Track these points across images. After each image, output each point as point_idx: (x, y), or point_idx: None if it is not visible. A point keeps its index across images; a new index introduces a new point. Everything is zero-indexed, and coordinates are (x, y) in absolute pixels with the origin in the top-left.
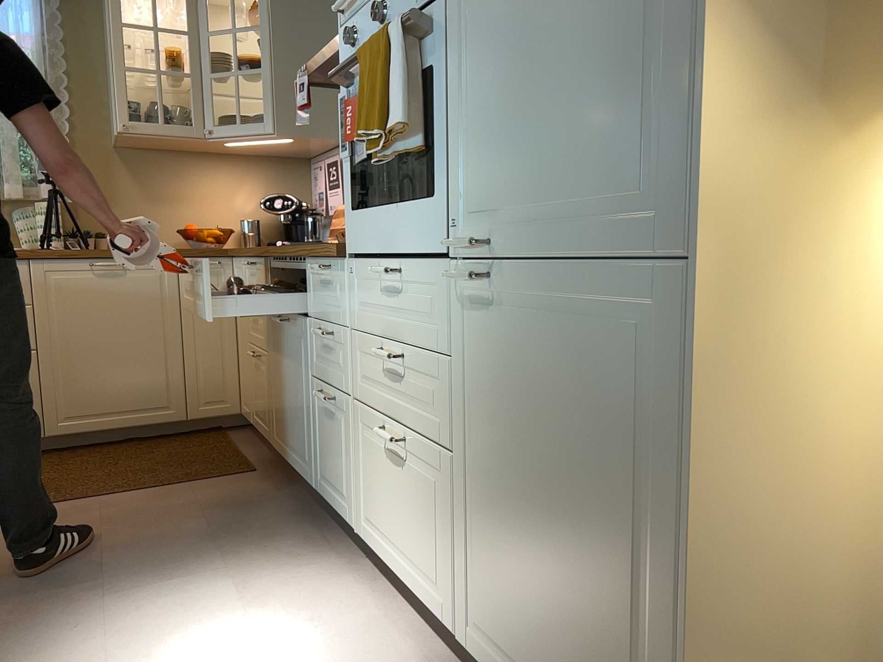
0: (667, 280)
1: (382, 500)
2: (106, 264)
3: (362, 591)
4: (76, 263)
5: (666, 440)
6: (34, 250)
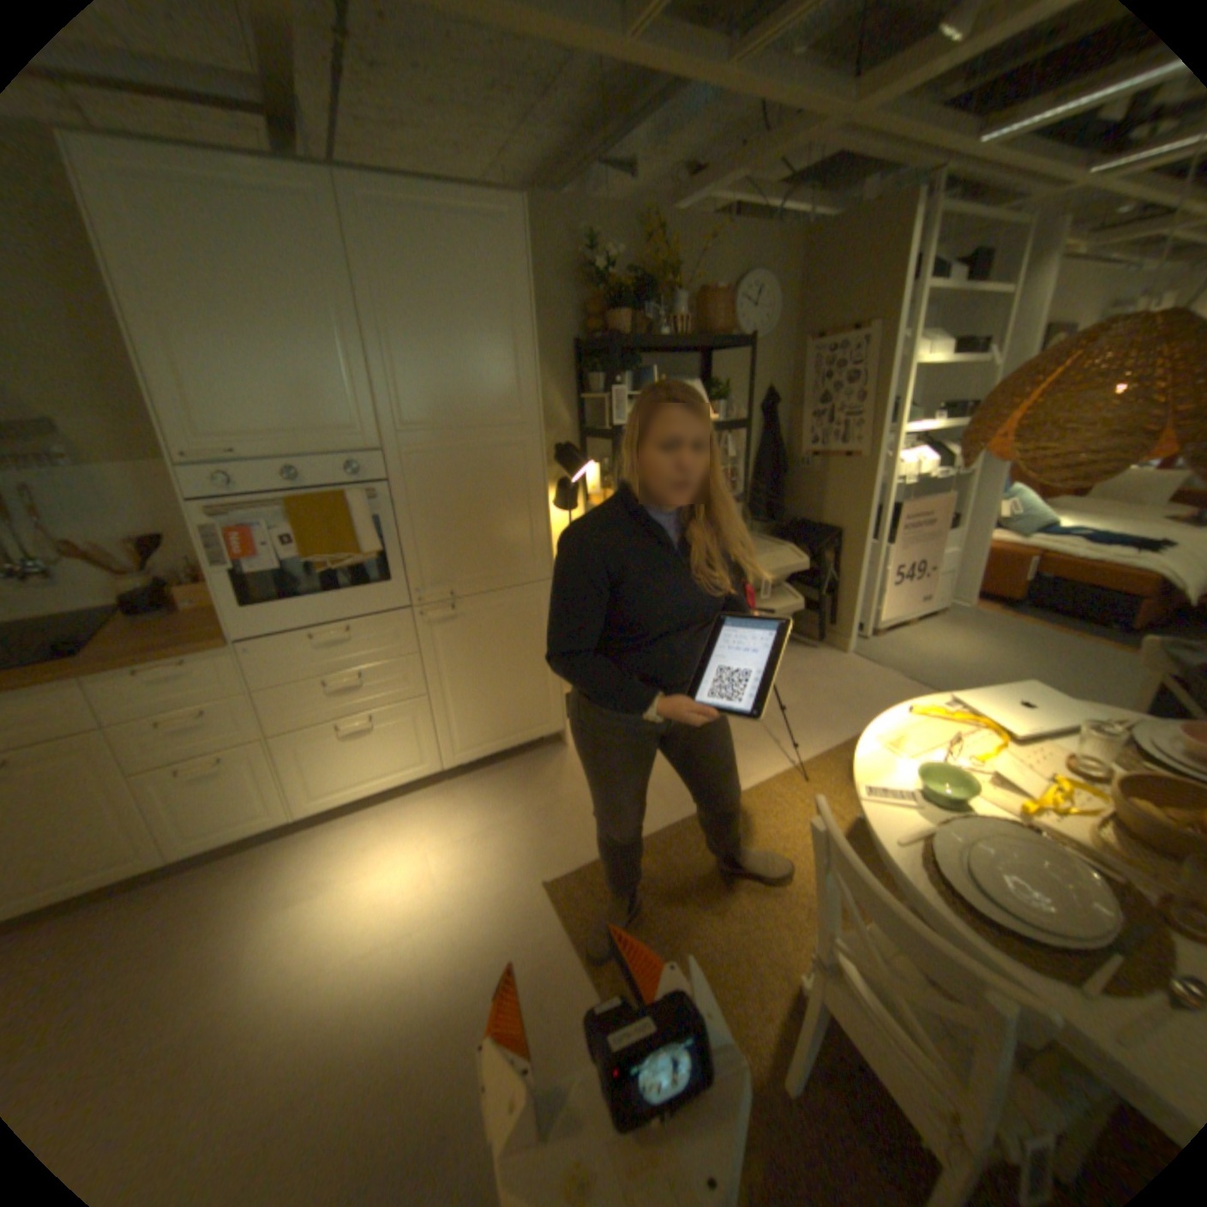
0: (537, 586)
1: (332, 770)
2: None
3: (328, 835)
4: None
5: (541, 628)
6: None
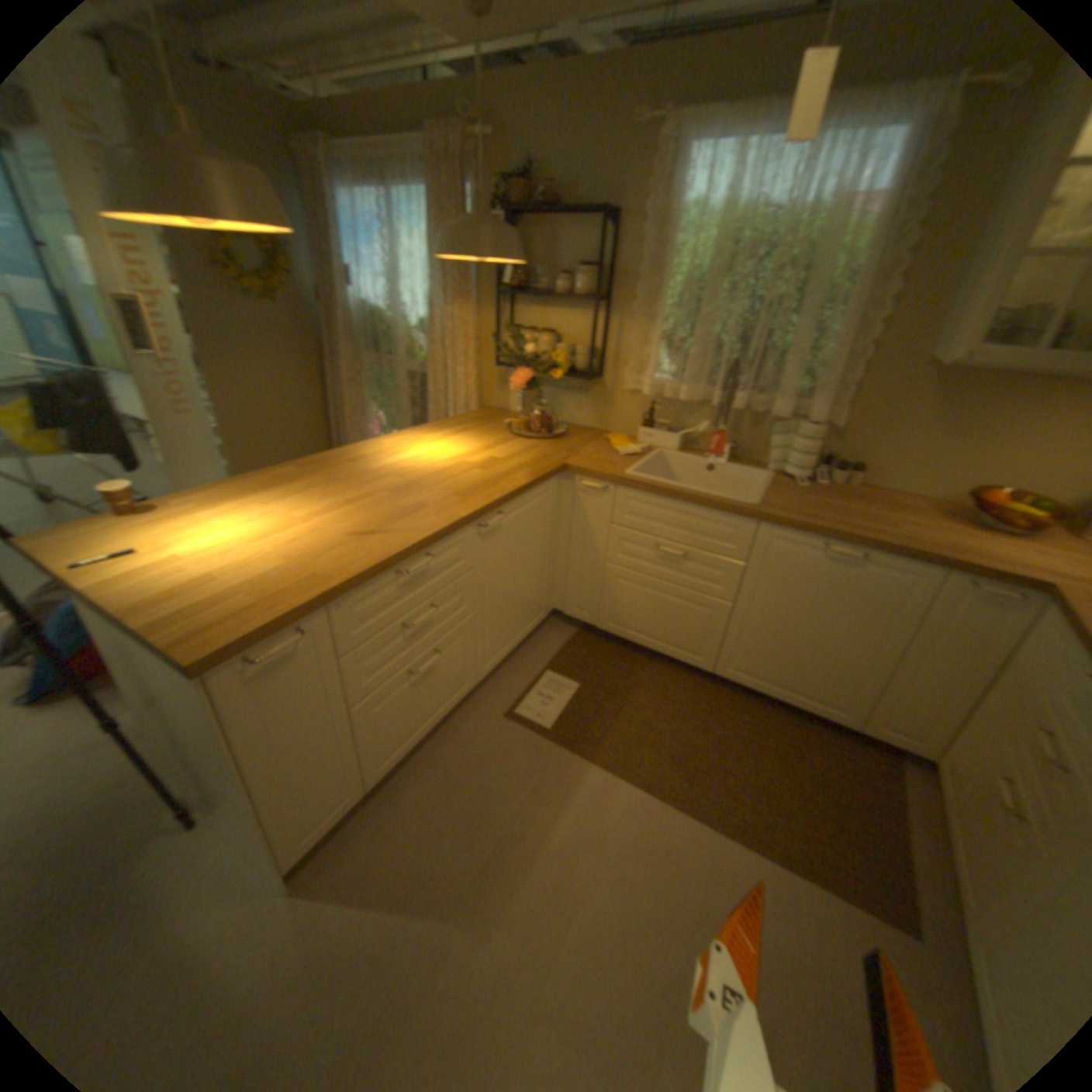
0: None
1: None
2: (846, 553)
3: None
4: (811, 539)
5: None
6: (771, 509)
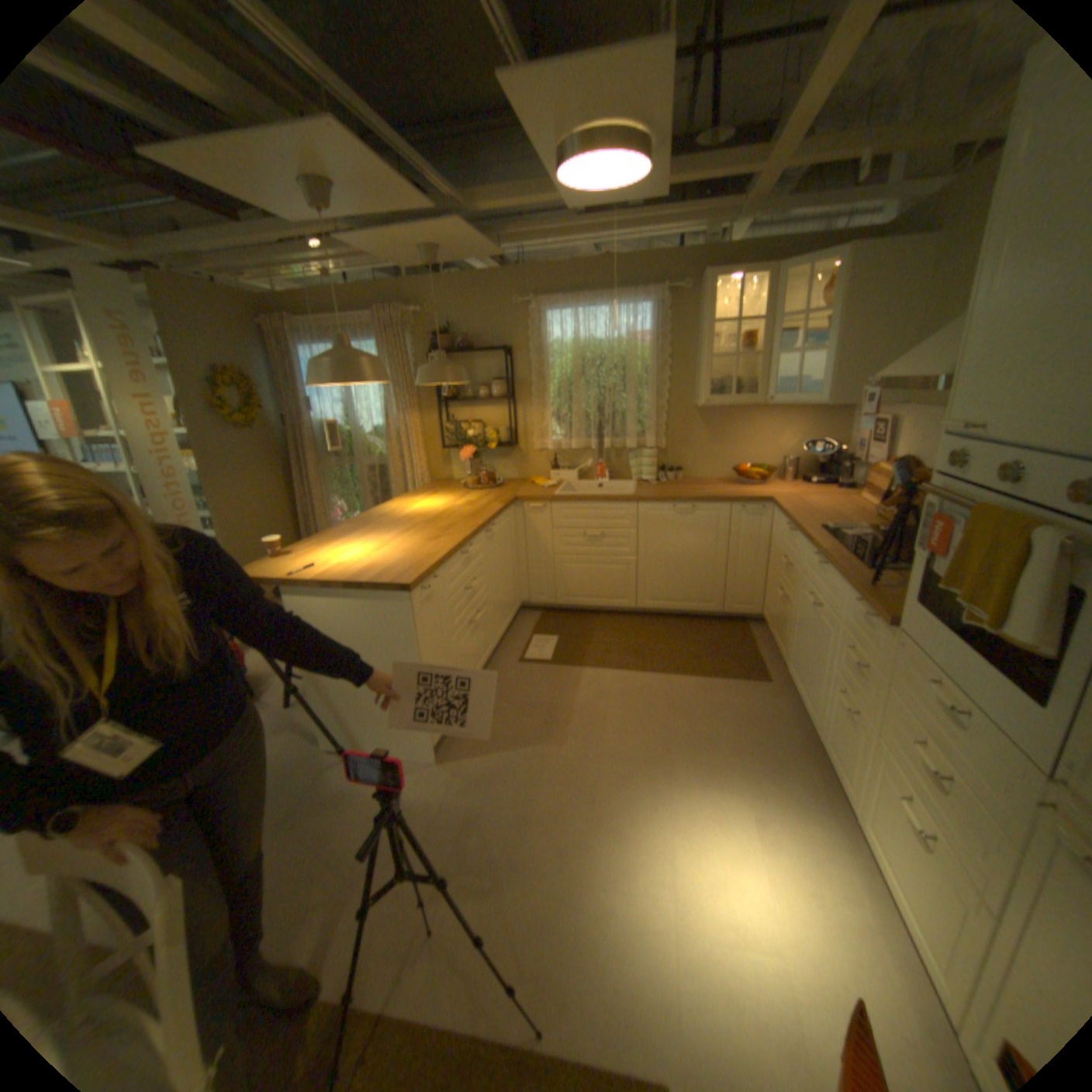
0: None
1: (891, 836)
2: (683, 507)
3: (855, 874)
4: (664, 505)
5: None
6: (640, 495)
